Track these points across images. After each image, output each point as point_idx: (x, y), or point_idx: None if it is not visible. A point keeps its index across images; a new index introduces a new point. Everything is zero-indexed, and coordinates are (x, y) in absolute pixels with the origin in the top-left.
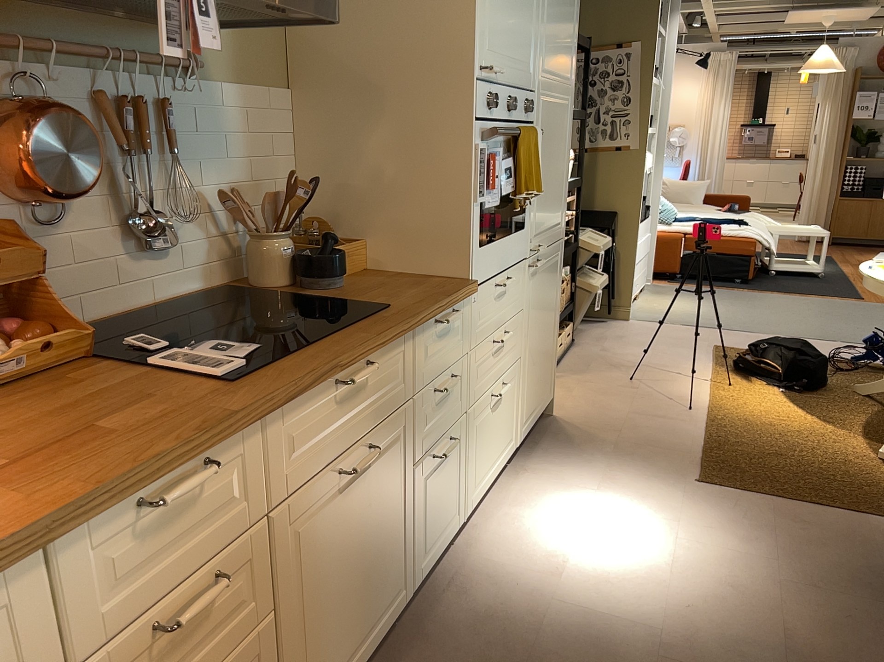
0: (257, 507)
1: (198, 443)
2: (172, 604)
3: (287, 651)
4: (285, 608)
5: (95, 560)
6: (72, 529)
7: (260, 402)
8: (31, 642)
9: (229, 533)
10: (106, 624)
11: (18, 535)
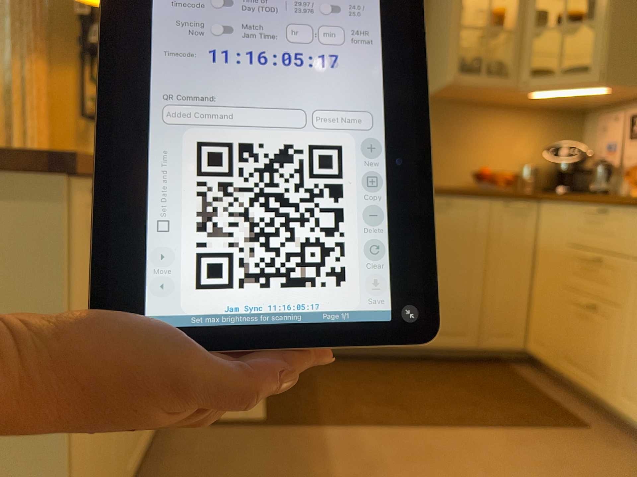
0: (628, 250)
1: (603, 198)
2: (592, 254)
3: (627, 343)
4: (630, 317)
5: (581, 218)
6: (573, 201)
7: (631, 199)
8: (567, 227)
9: (614, 249)
10: (578, 240)
11: (567, 195)
